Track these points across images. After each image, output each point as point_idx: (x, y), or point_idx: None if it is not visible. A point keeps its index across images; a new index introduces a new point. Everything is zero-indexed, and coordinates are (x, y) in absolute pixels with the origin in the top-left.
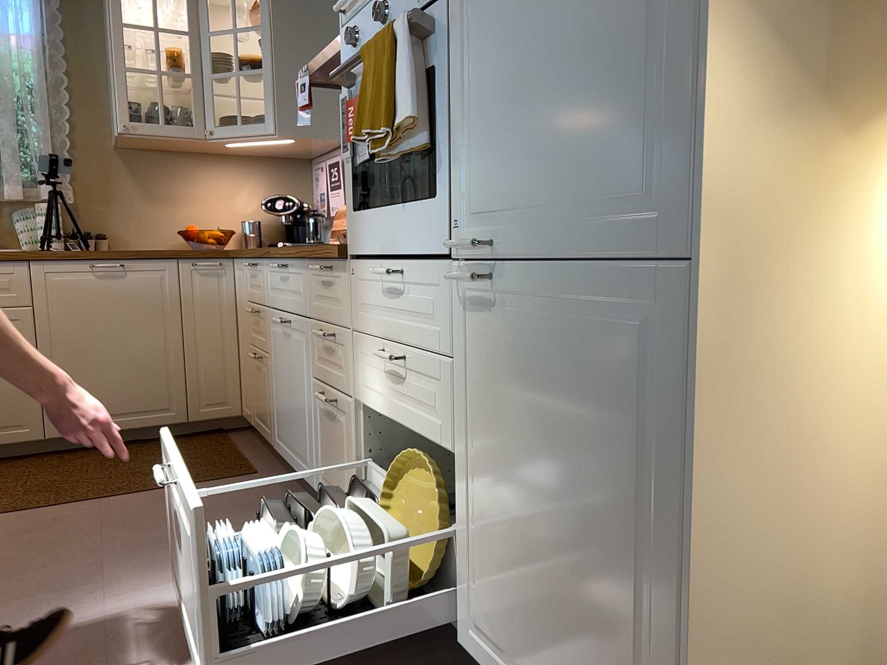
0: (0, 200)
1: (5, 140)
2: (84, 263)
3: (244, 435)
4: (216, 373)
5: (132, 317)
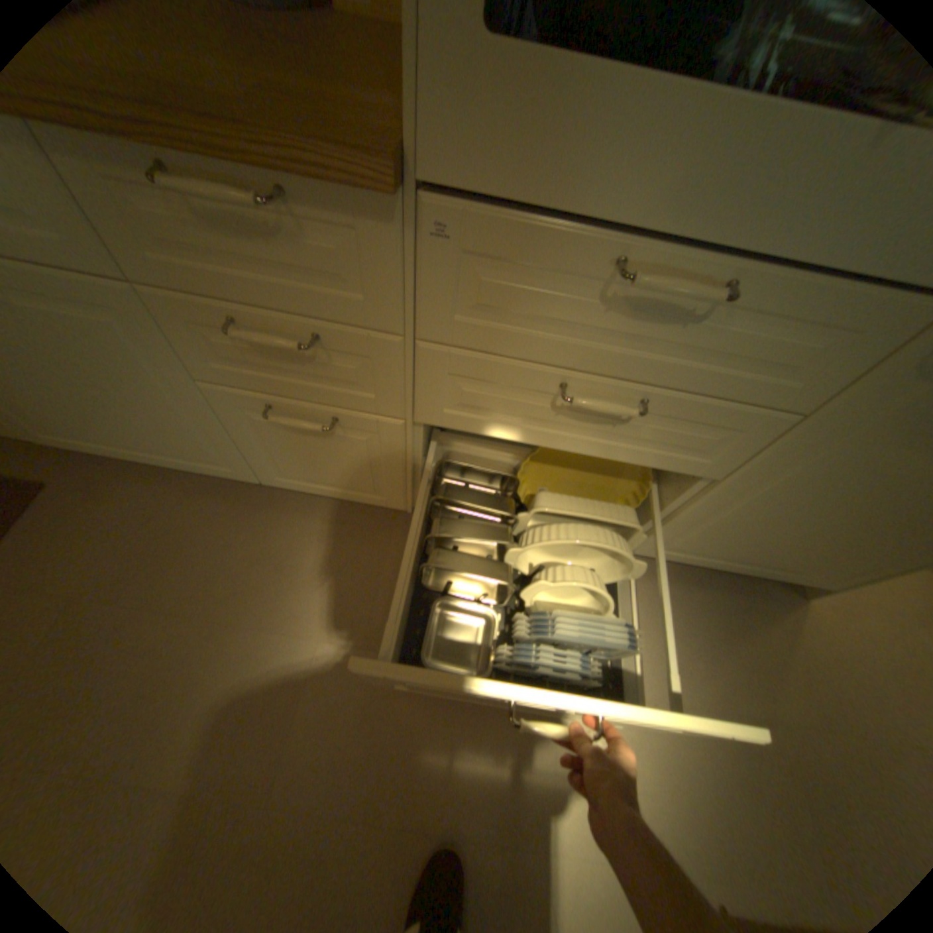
0: None
1: None
2: None
3: None
4: None
5: None
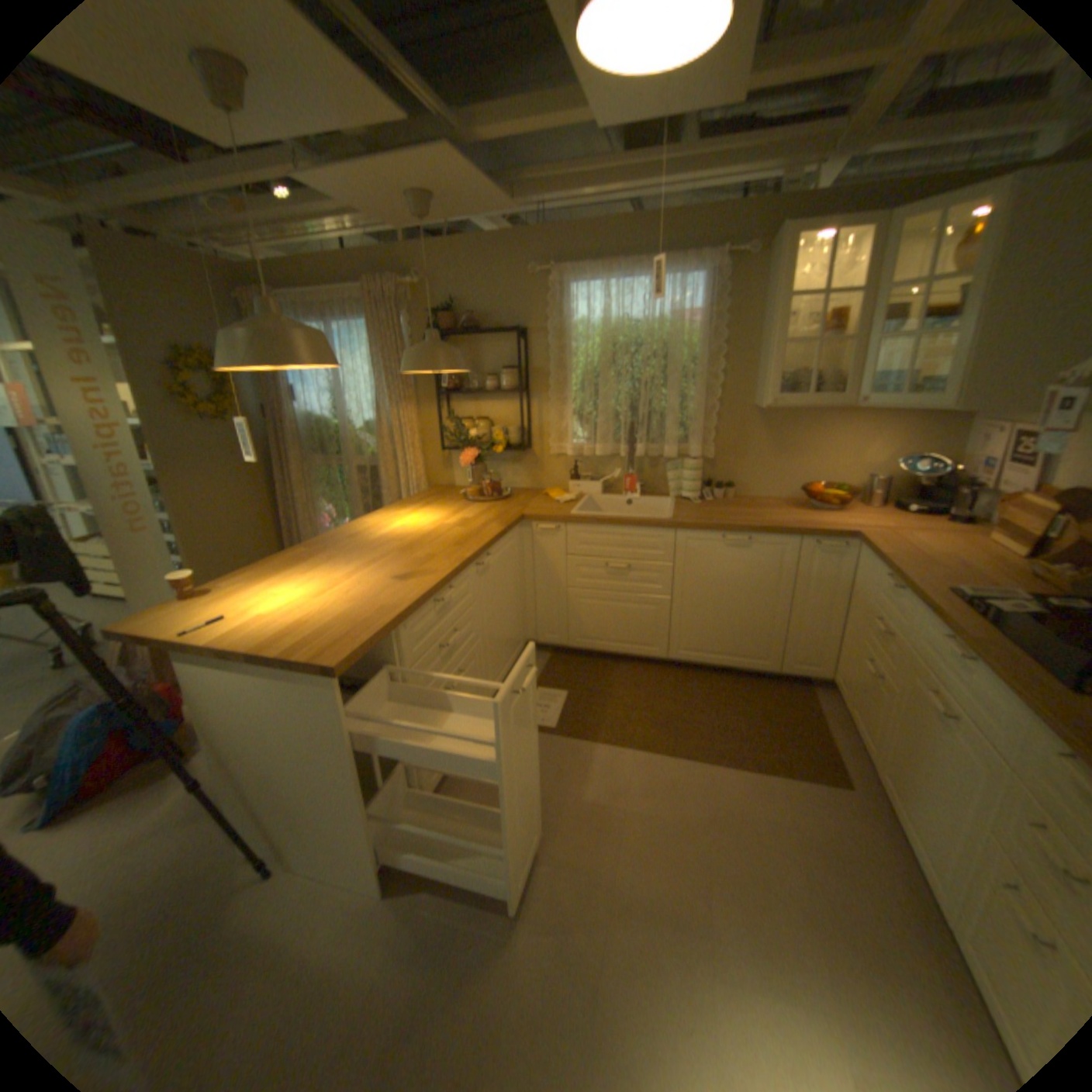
0: (659, 454)
1: (670, 408)
2: (718, 533)
3: (832, 699)
4: (818, 641)
5: (750, 582)
